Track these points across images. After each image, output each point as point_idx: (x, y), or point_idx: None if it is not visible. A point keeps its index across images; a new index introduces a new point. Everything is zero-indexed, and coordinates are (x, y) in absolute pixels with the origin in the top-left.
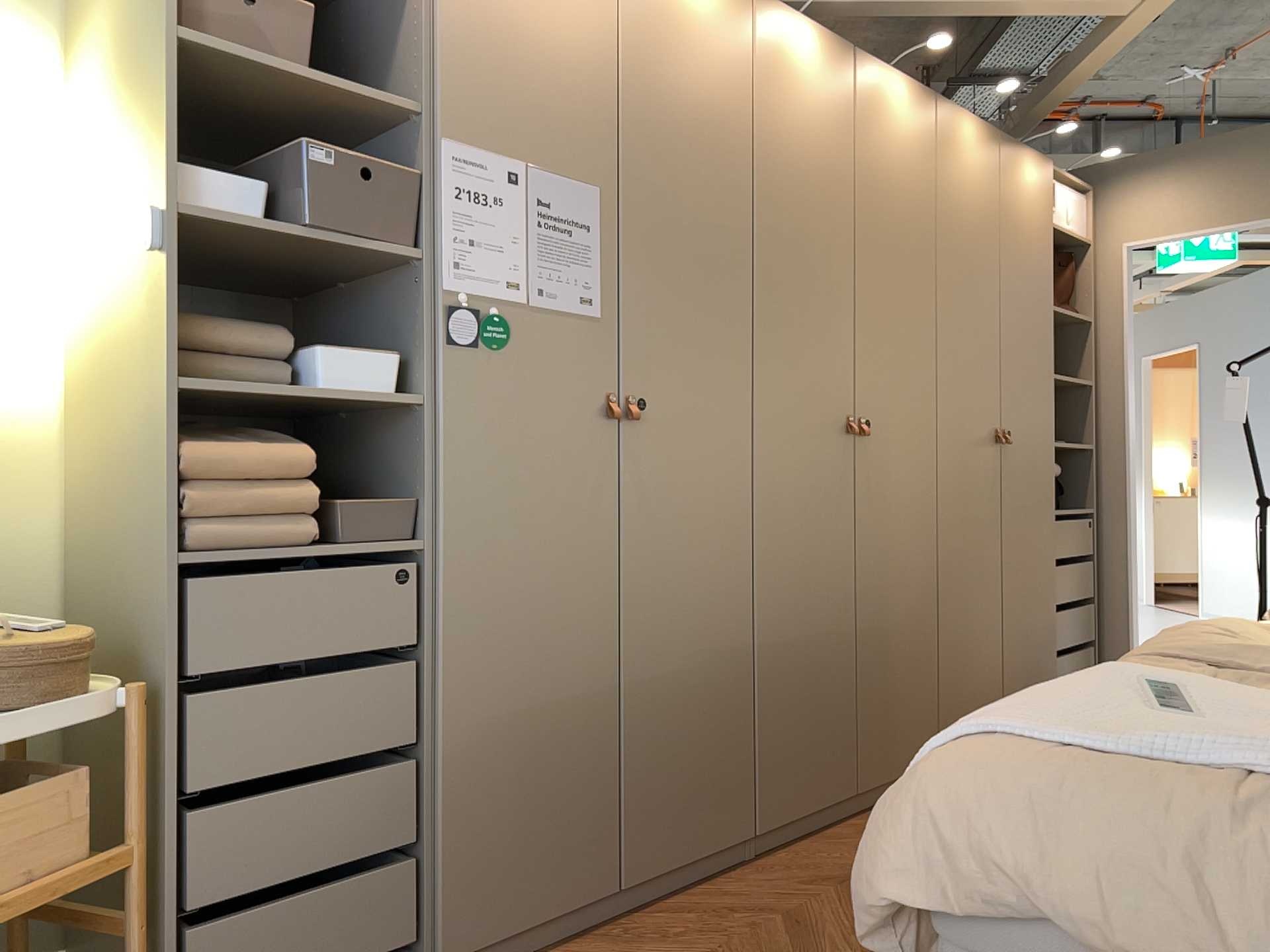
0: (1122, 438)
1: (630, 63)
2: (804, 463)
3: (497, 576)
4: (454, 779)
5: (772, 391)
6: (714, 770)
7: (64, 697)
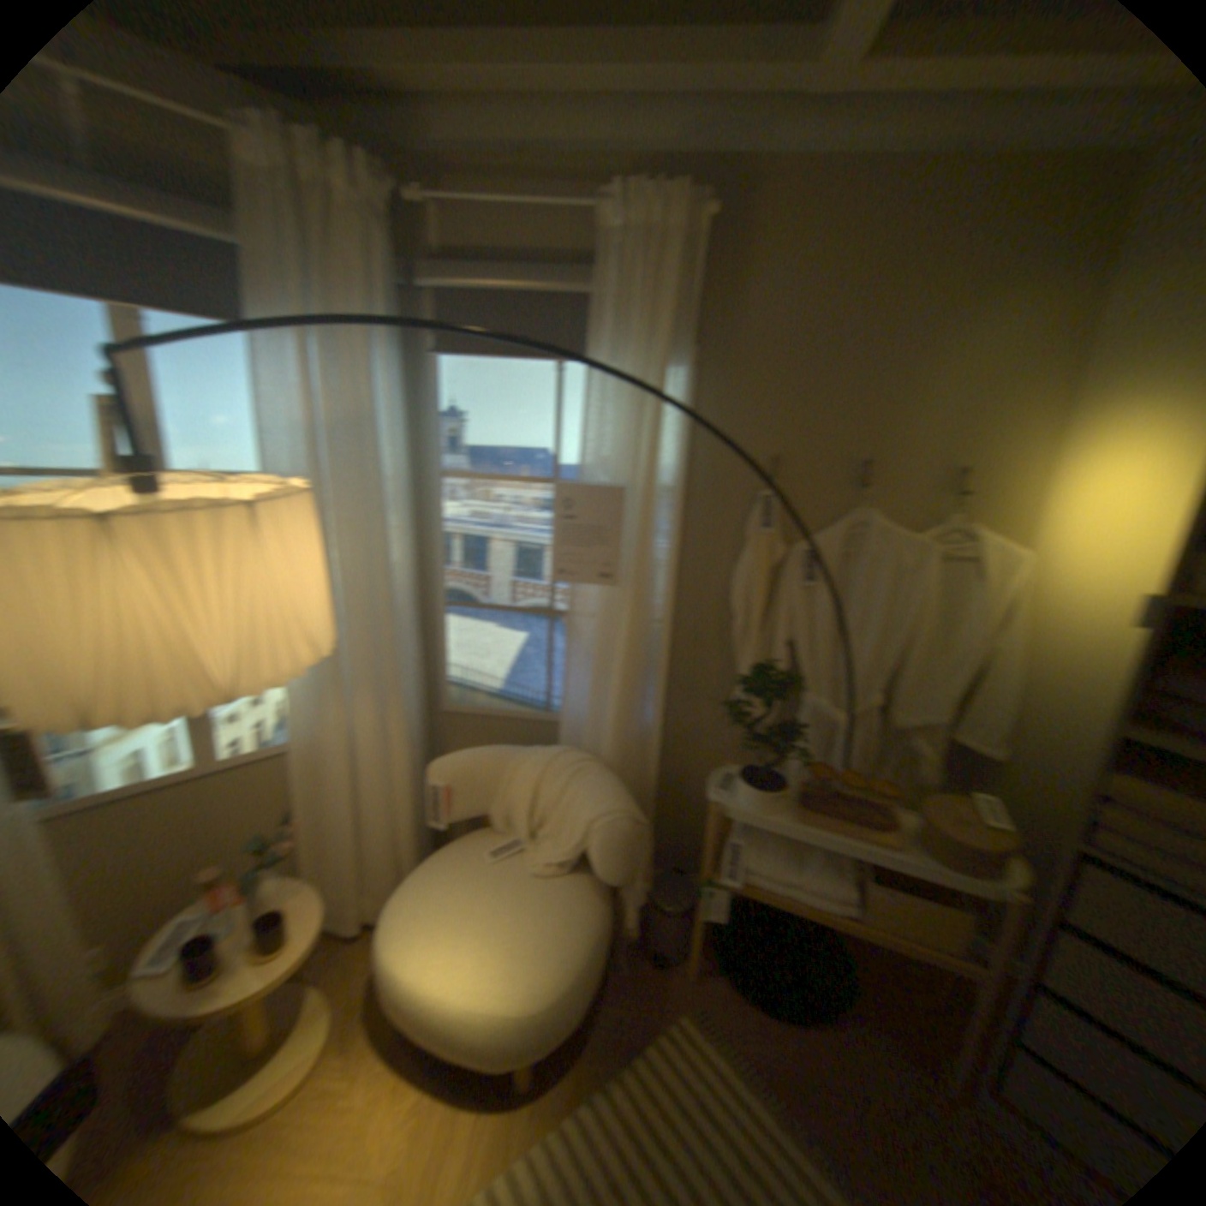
0: None
1: None
2: None
3: None
4: None
5: None
6: None
7: (991, 878)
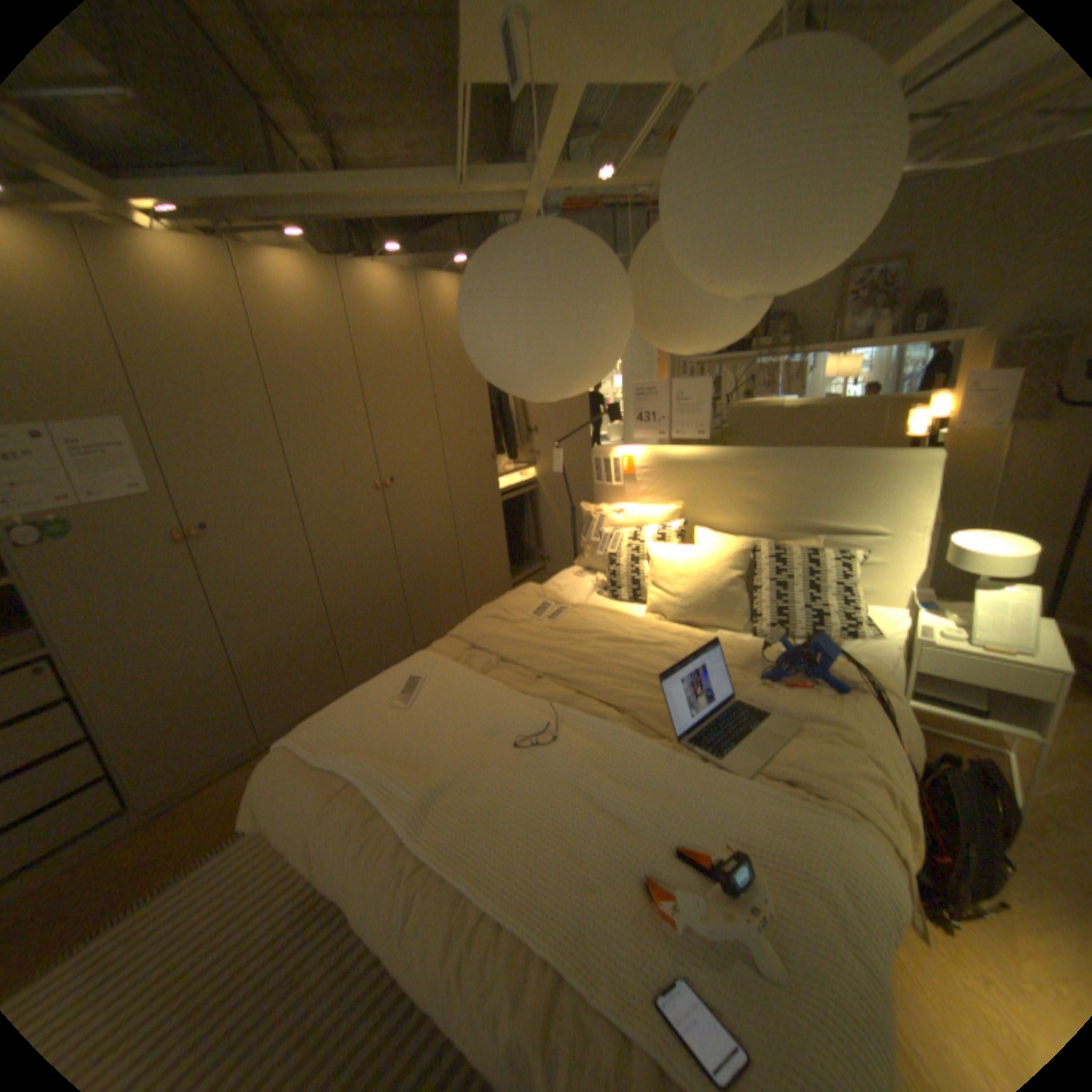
0: (588, 429)
1: (131, 326)
2: (350, 514)
3: (123, 644)
4: (127, 739)
5: (316, 485)
6: (318, 672)
7: None
